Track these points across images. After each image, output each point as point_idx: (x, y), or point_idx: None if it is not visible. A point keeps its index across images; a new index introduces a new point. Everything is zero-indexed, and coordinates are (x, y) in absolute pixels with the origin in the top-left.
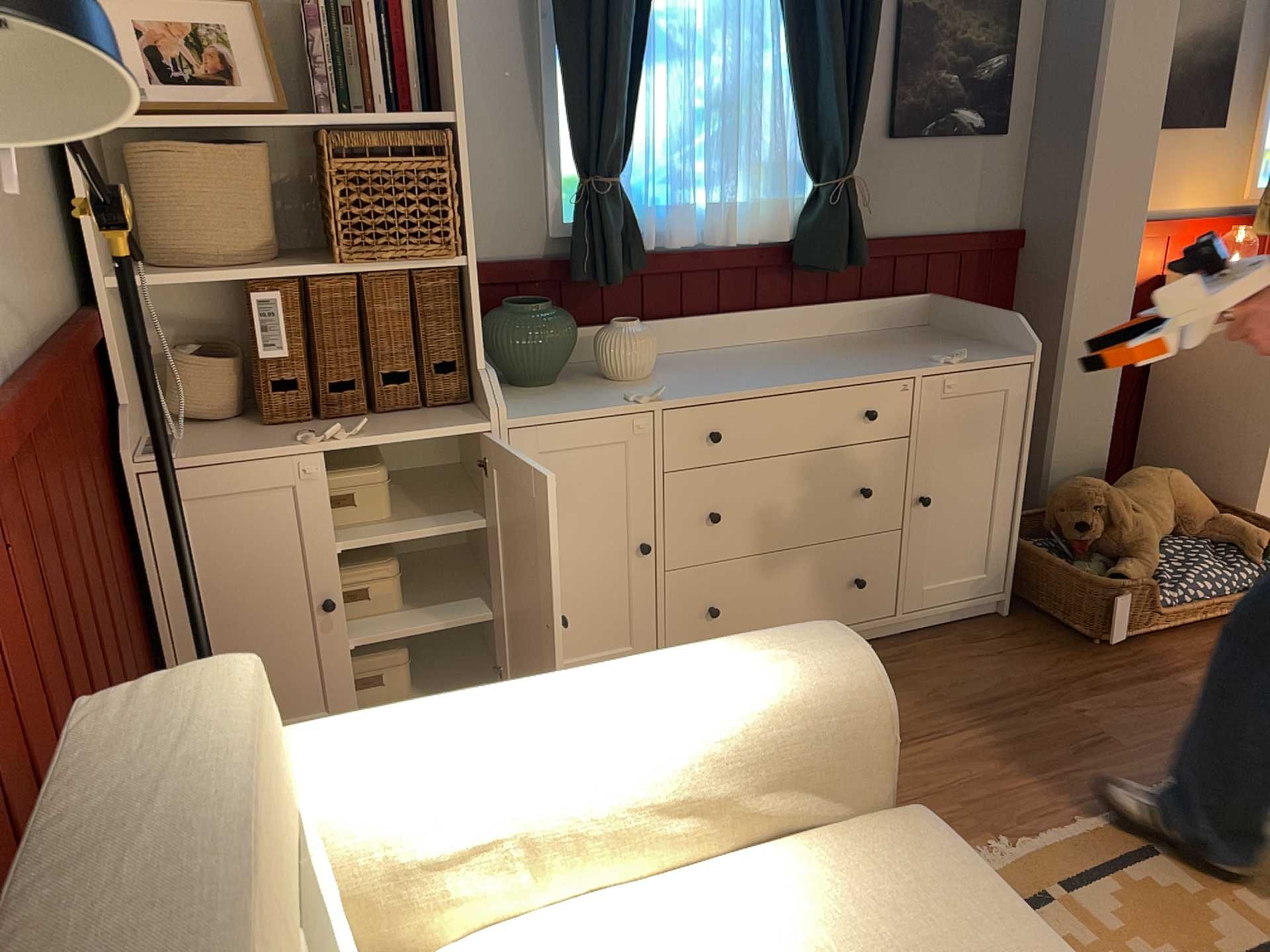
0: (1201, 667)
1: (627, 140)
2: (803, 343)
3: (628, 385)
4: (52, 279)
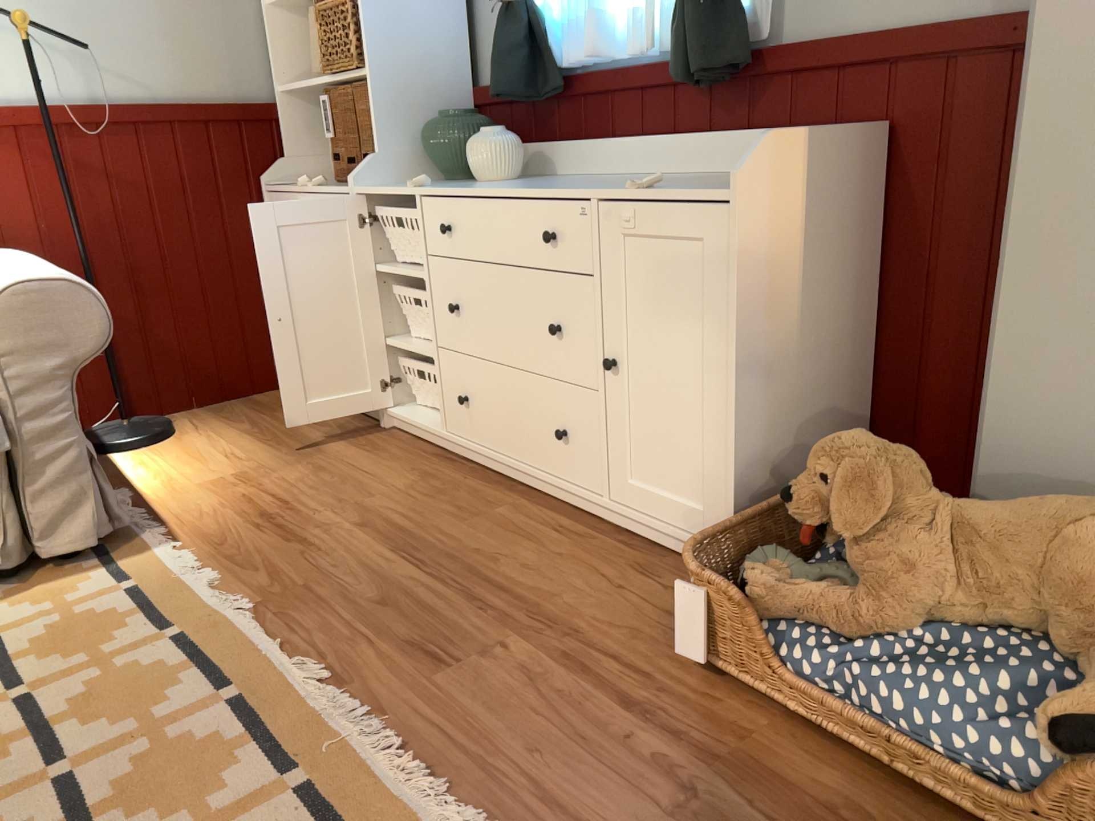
0: (706, 762)
1: None
2: (680, 176)
3: (460, 184)
4: (230, 85)
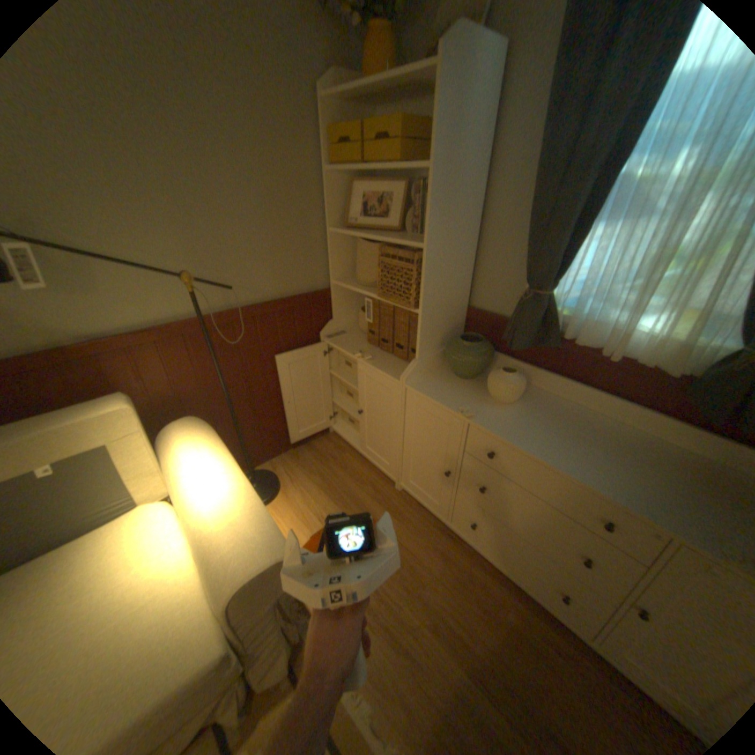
0: None
1: (564, 269)
2: (668, 449)
3: (486, 401)
4: (305, 278)
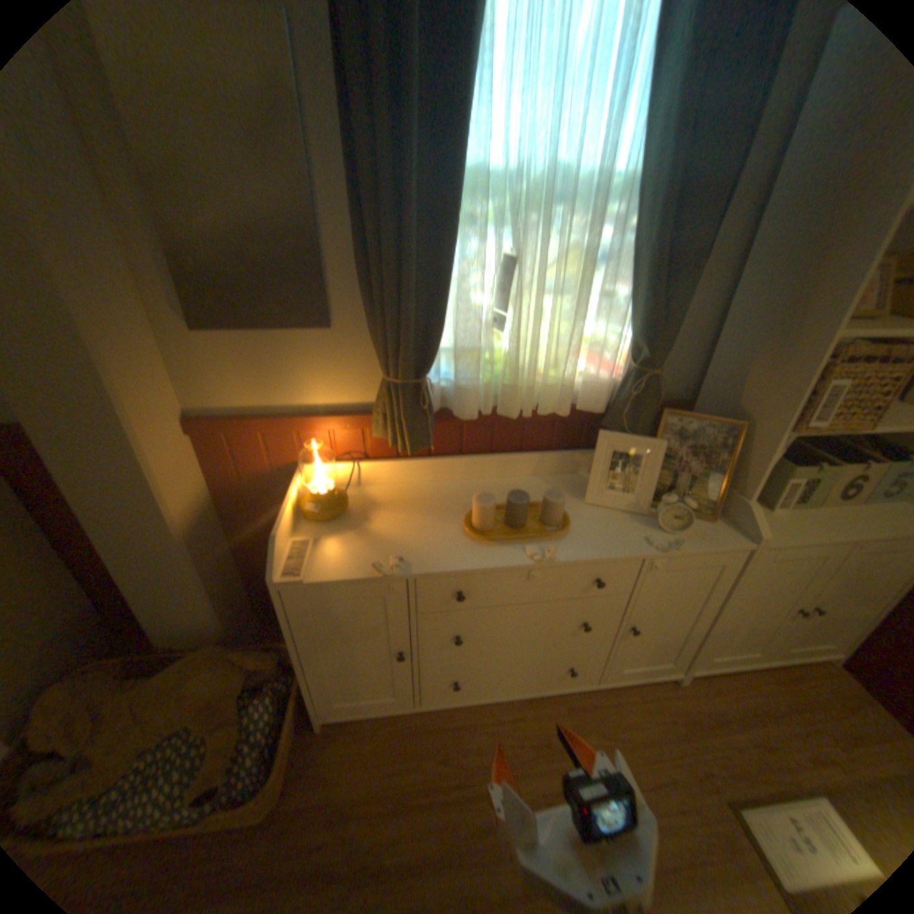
0: None
1: None
2: None
3: None
4: None
